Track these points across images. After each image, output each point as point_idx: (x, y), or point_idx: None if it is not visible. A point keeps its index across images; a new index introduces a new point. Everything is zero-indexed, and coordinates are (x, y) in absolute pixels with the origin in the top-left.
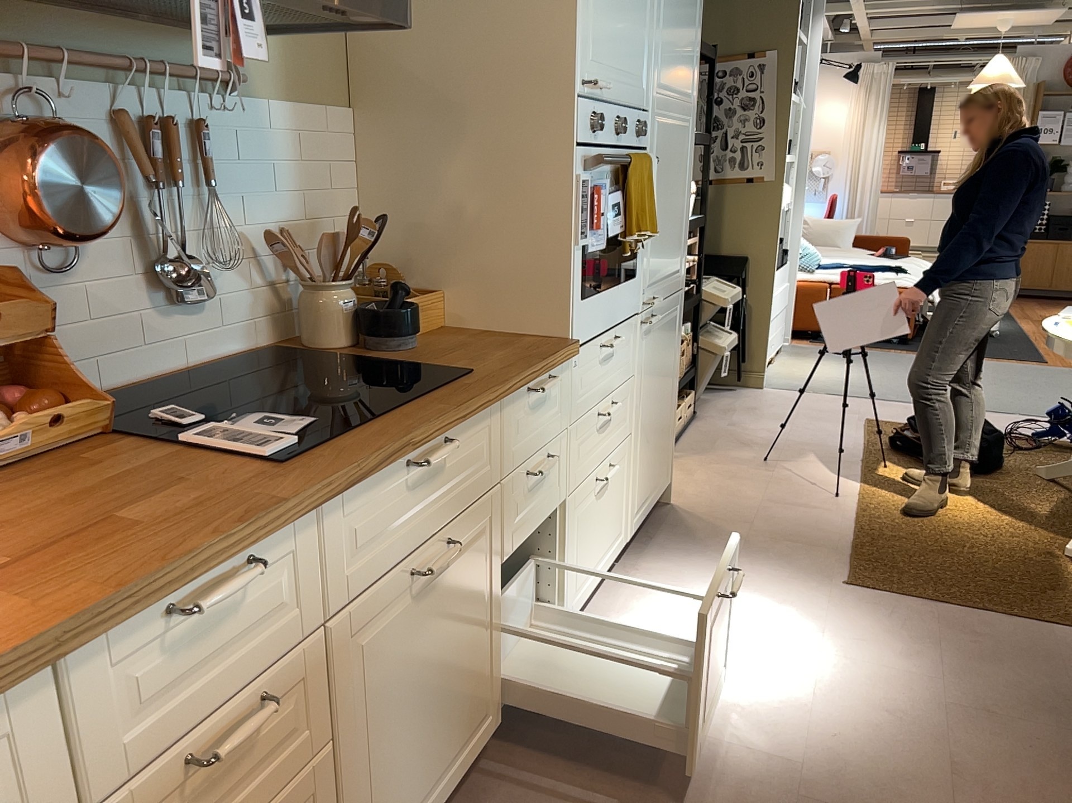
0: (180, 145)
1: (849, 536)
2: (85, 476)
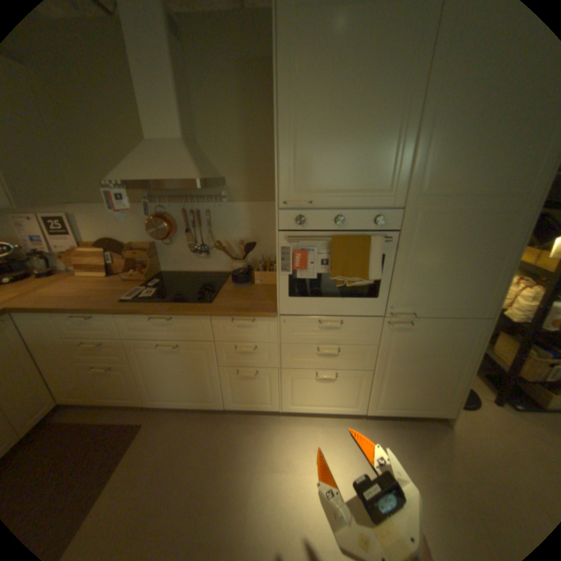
0: (202, 216)
1: None
2: (119, 288)
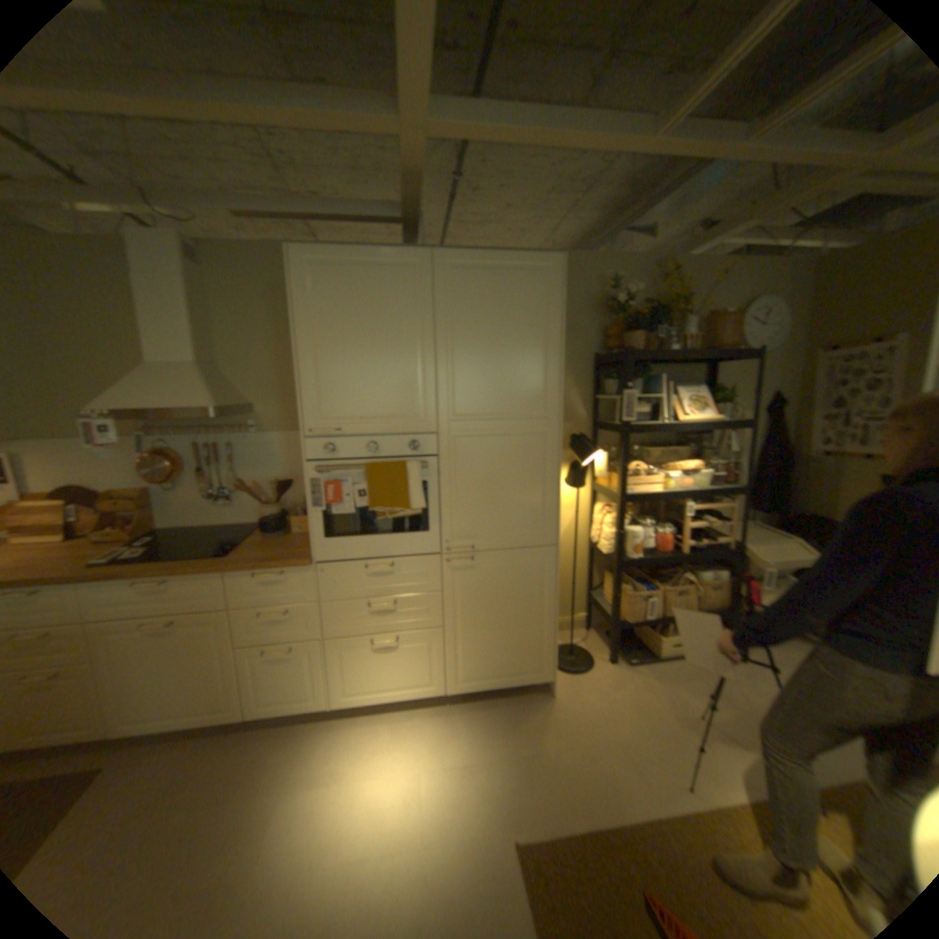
0: (218, 452)
1: (615, 826)
2: (83, 554)
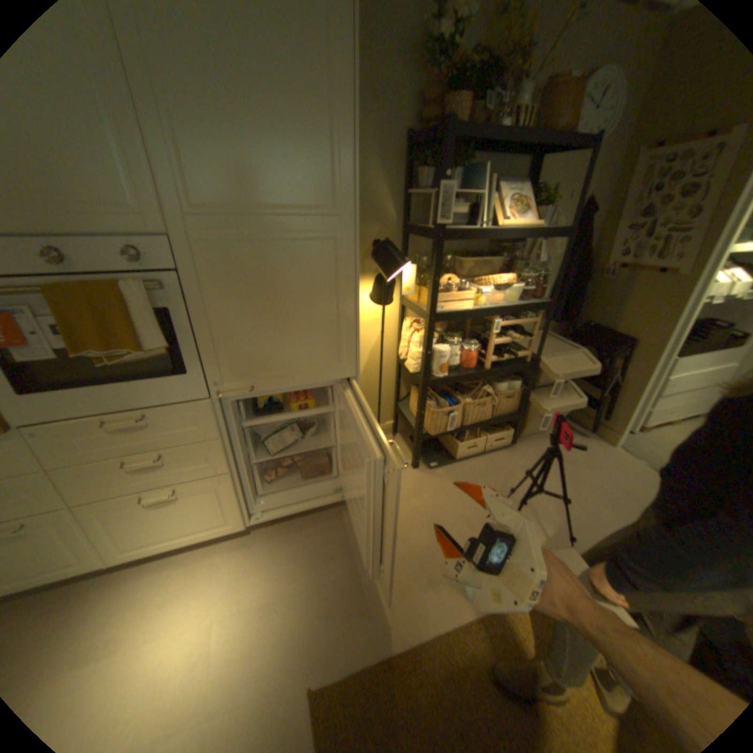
0: None
1: (407, 648)
2: None
